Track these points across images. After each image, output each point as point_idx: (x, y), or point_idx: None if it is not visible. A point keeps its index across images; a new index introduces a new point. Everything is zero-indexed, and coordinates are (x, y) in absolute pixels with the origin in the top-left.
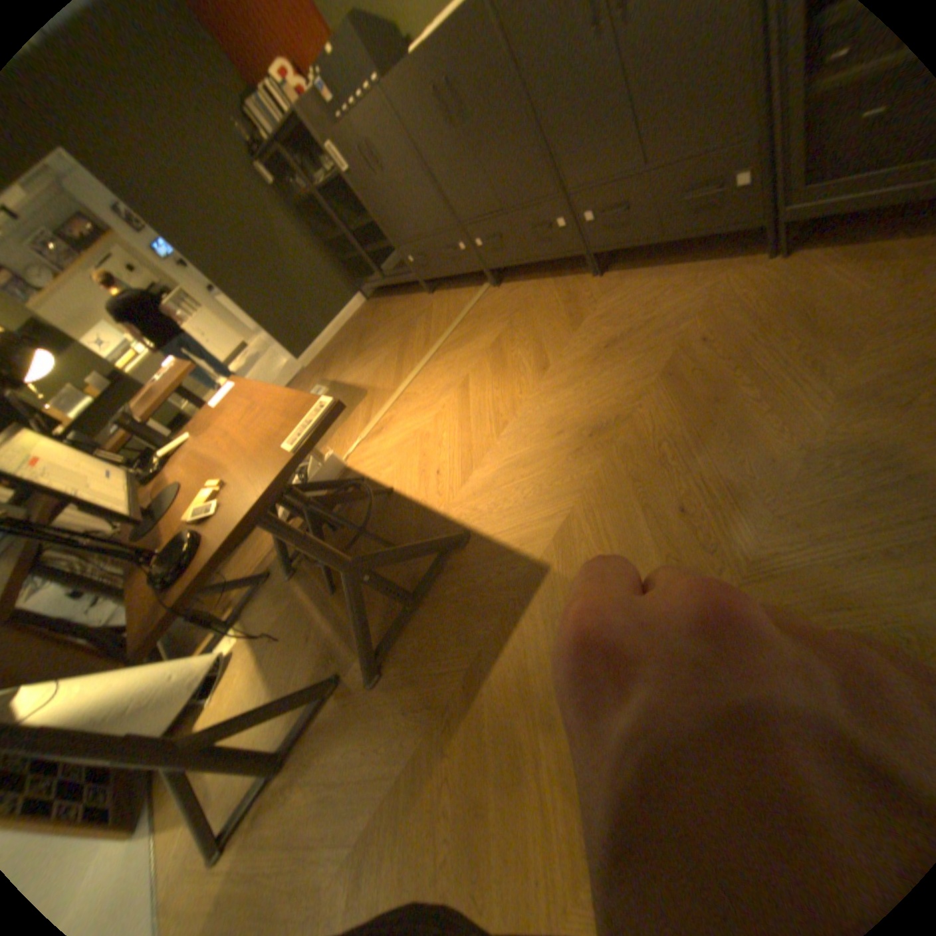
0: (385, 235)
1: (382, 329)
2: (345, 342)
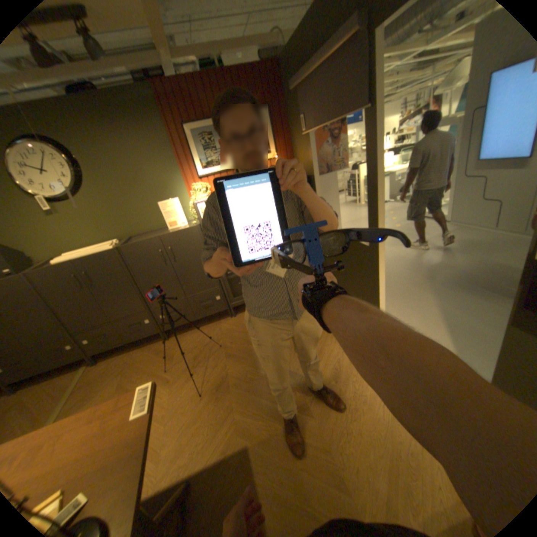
0: None
1: None
2: None
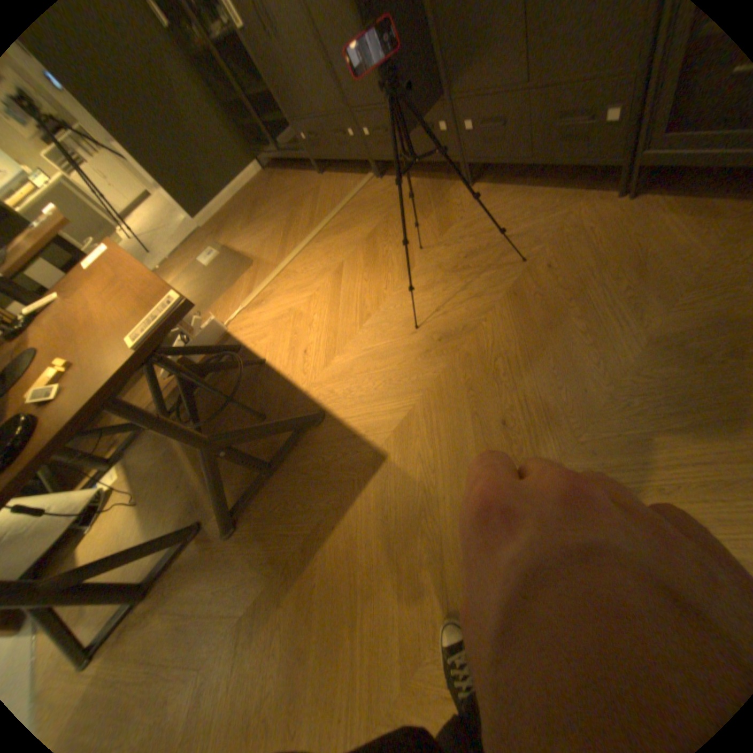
0: (281, 106)
1: (273, 201)
2: (238, 208)
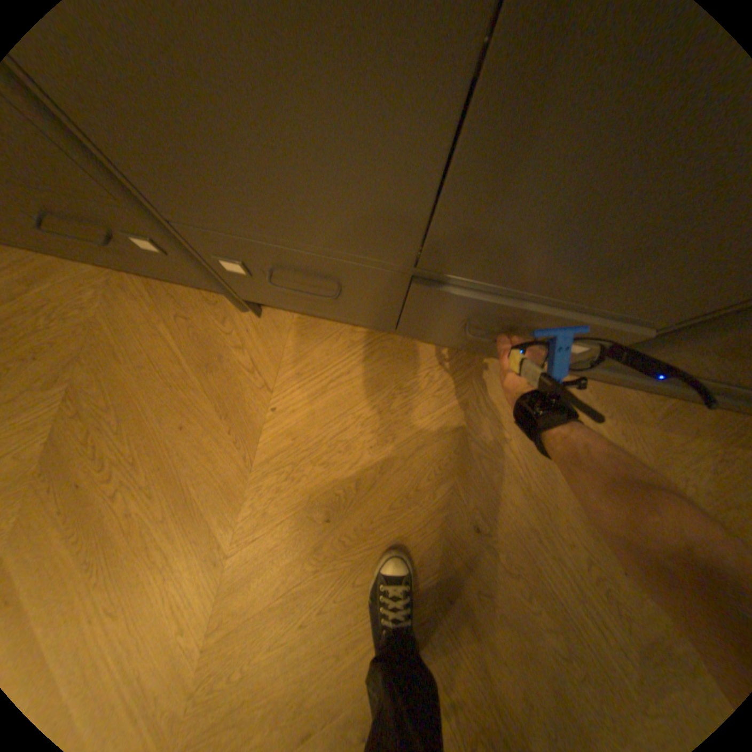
0: None
1: None
2: None
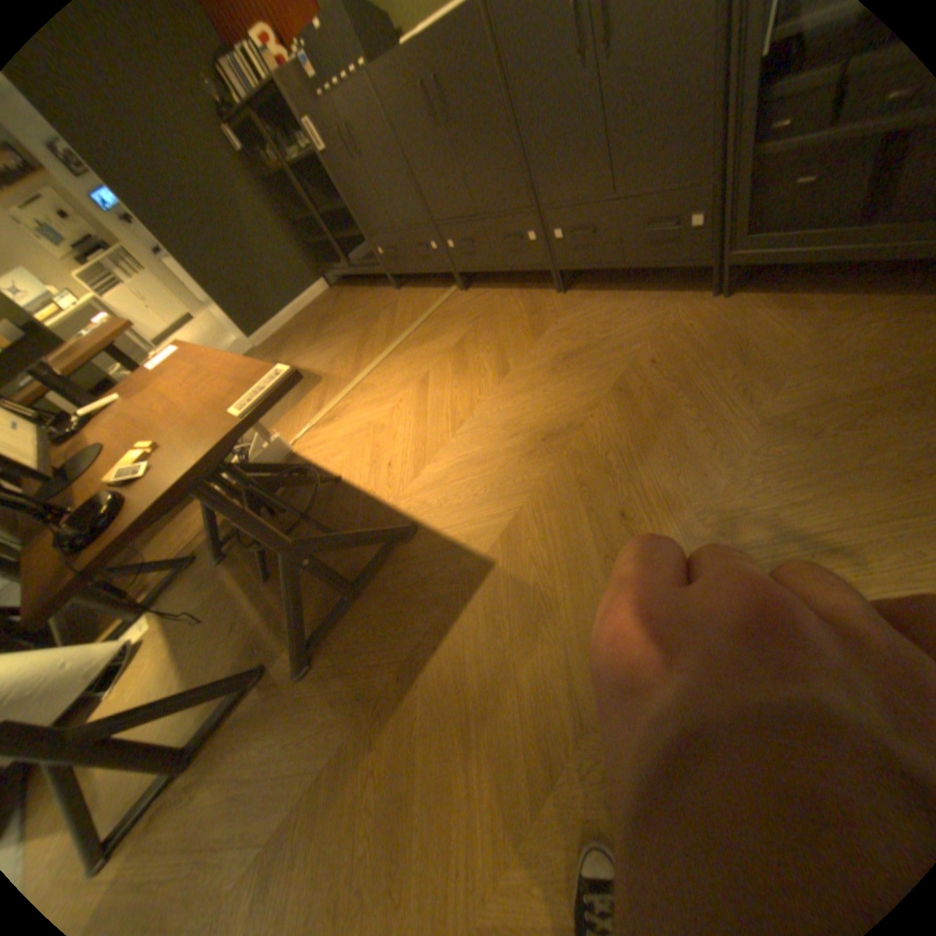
0: (355, 224)
1: (343, 318)
2: (302, 328)
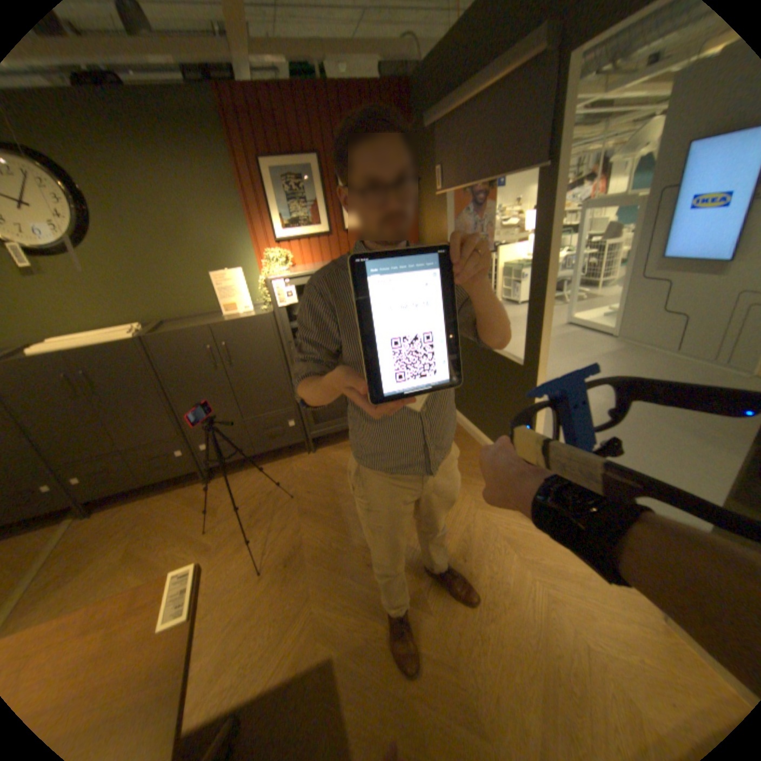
0: None
1: None
2: None
